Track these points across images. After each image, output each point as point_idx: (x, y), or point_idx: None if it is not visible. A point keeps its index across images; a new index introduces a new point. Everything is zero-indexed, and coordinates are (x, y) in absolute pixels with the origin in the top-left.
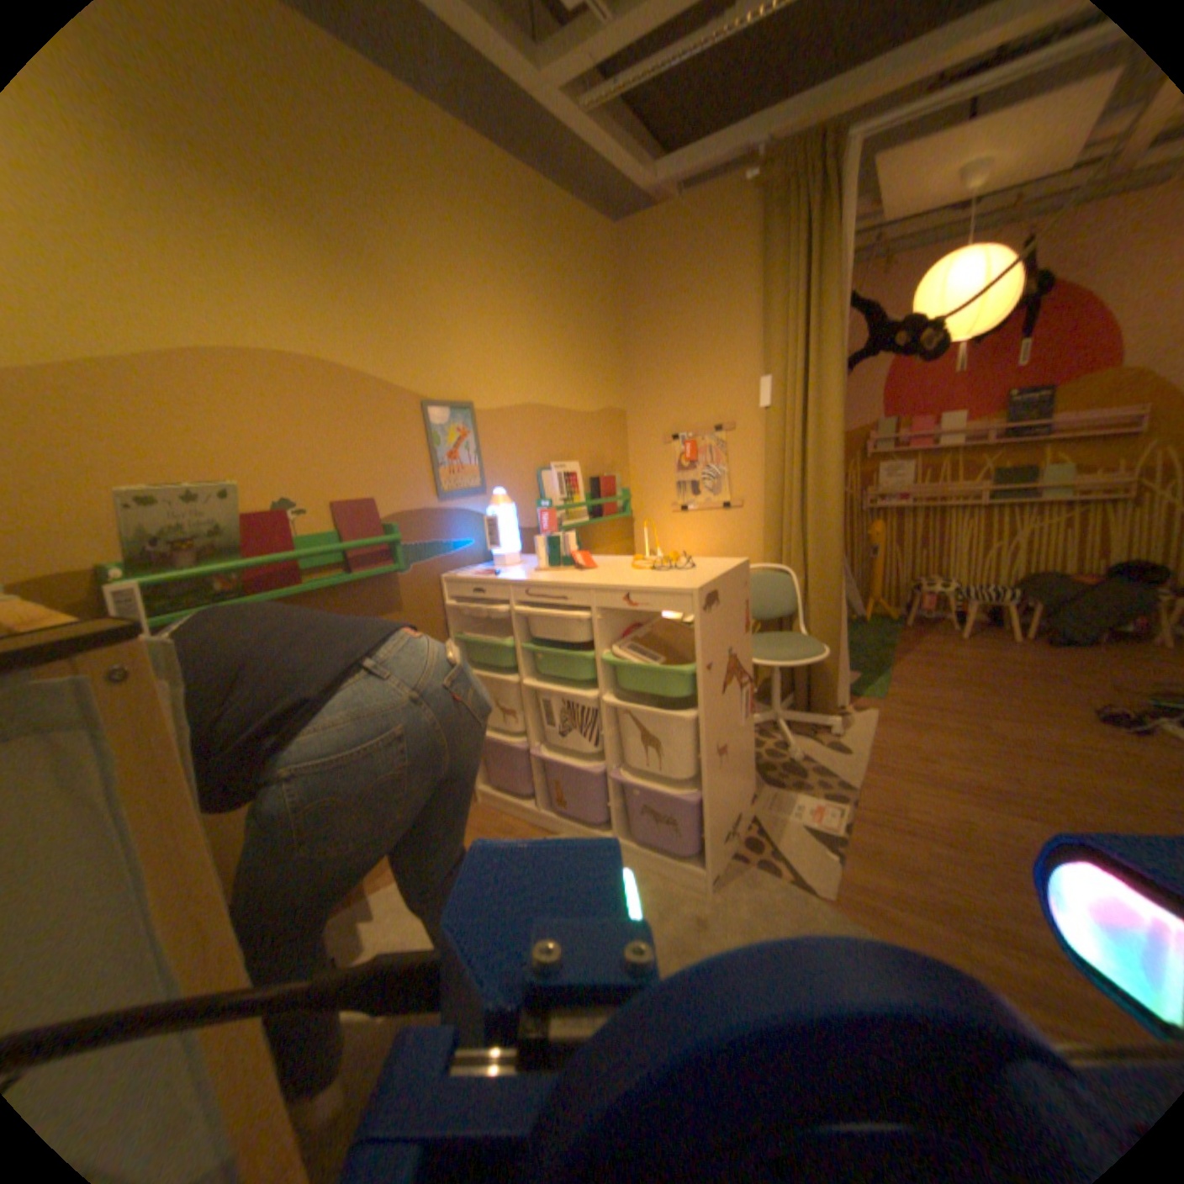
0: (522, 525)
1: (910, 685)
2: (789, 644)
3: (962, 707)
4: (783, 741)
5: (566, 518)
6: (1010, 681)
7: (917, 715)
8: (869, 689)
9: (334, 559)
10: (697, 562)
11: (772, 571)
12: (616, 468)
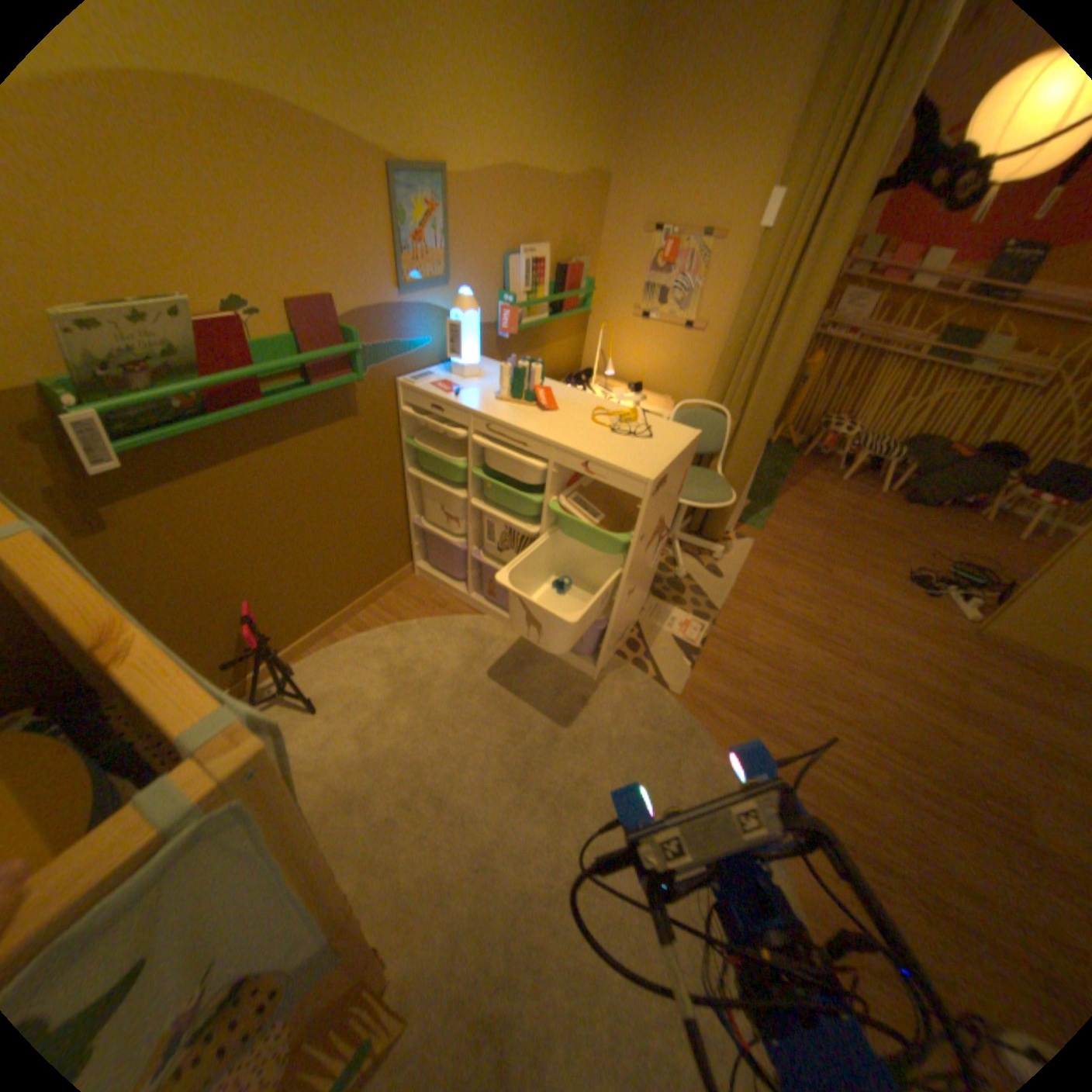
0: (481, 322)
1: (785, 519)
2: (704, 485)
3: (818, 548)
4: (673, 562)
5: (526, 316)
6: (862, 530)
7: (782, 550)
8: (752, 518)
9: (291, 366)
10: (653, 425)
11: (710, 409)
12: (586, 252)
